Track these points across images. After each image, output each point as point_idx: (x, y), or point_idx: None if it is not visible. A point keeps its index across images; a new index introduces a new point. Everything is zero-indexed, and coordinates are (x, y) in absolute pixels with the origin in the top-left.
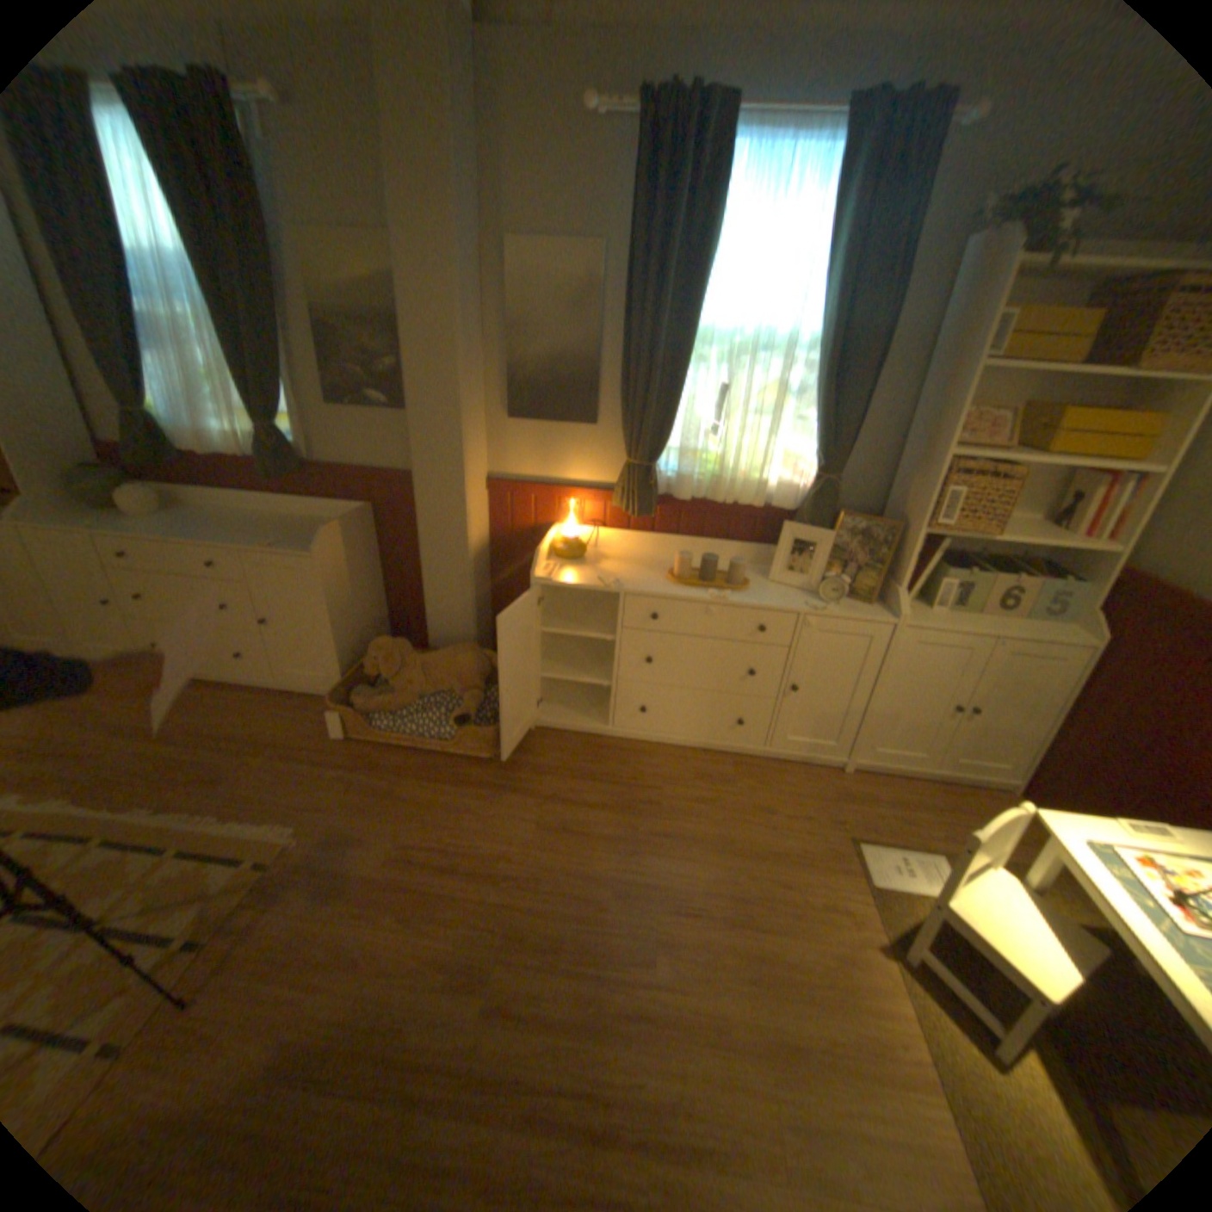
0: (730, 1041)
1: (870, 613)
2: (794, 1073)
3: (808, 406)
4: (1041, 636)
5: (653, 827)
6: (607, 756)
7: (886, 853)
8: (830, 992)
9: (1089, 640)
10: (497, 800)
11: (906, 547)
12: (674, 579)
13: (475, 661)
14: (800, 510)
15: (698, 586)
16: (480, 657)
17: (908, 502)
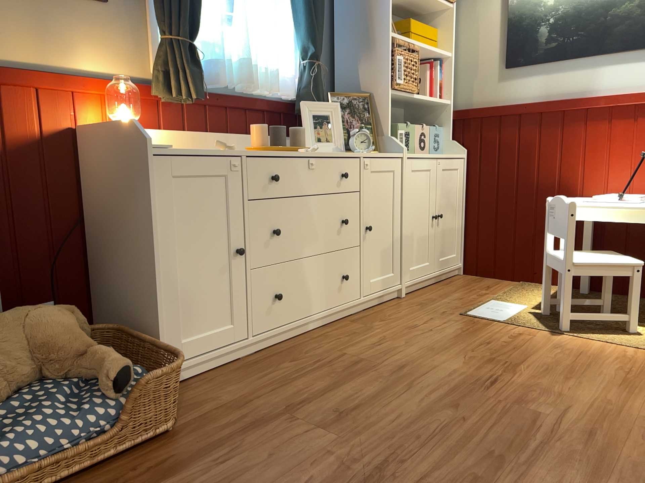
0: (613, 401)
1: (384, 154)
2: (639, 387)
3: (284, 9)
4: (445, 155)
5: (384, 369)
6: (269, 364)
7: (477, 309)
8: (577, 357)
9: (457, 154)
10: (243, 445)
11: (378, 108)
12: (262, 146)
13: (61, 313)
14: (299, 96)
15: (286, 148)
16: (58, 309)
17: (362, 80)
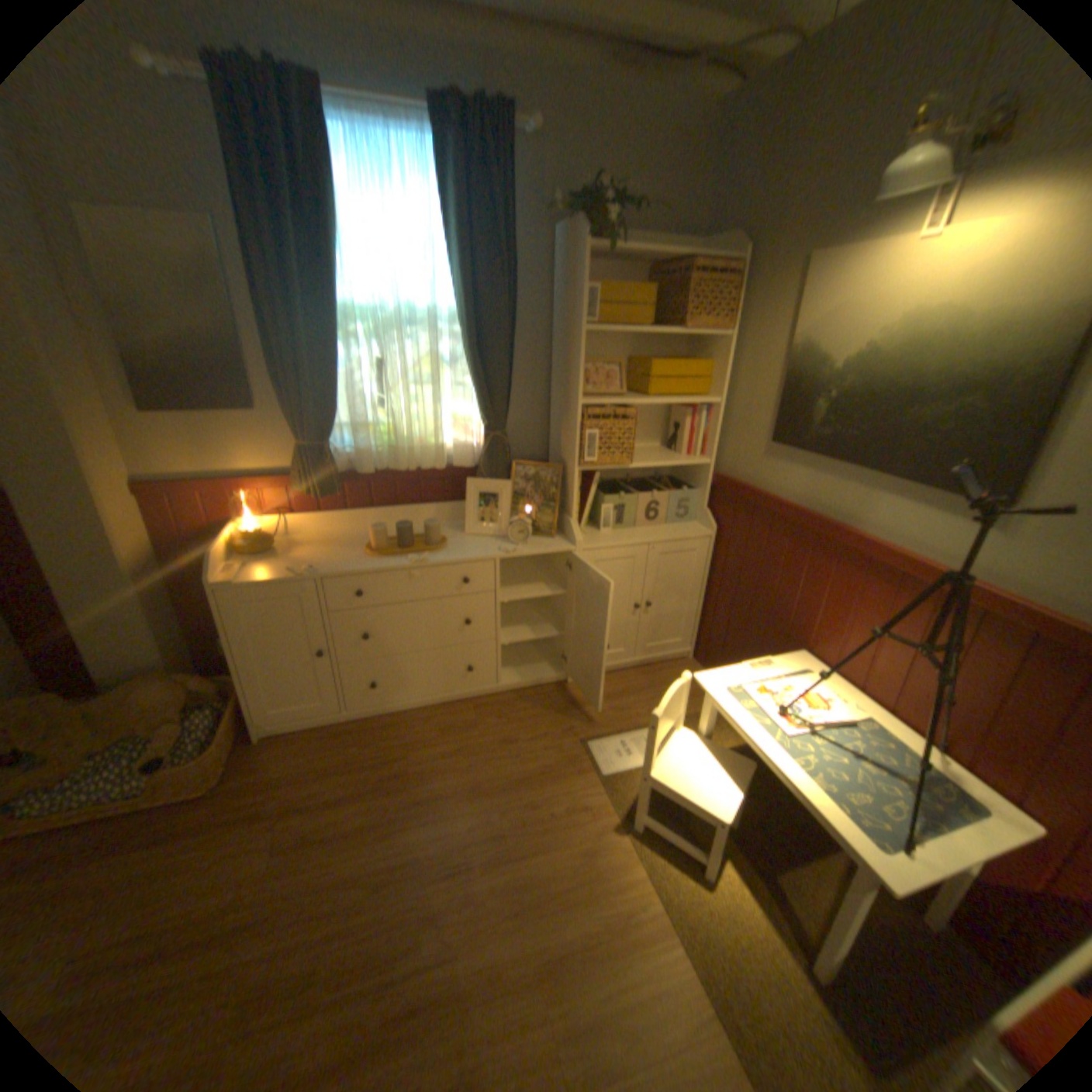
0: (500, 986)
1: (553, 546)
2: (560, 984)
3: (462, 373)
4: (675, 535)
5: (402, 801)
6: (345, 744)
7: (607, 742)
8: (580, 889)
9: (704, 531)
10: (217, 841)
11: (568, 485)
12: (373, 552)
13: (160, 693)
14: (479, 466)
15: (398, 554)
16: (167, 685)
17: (562, 447)
